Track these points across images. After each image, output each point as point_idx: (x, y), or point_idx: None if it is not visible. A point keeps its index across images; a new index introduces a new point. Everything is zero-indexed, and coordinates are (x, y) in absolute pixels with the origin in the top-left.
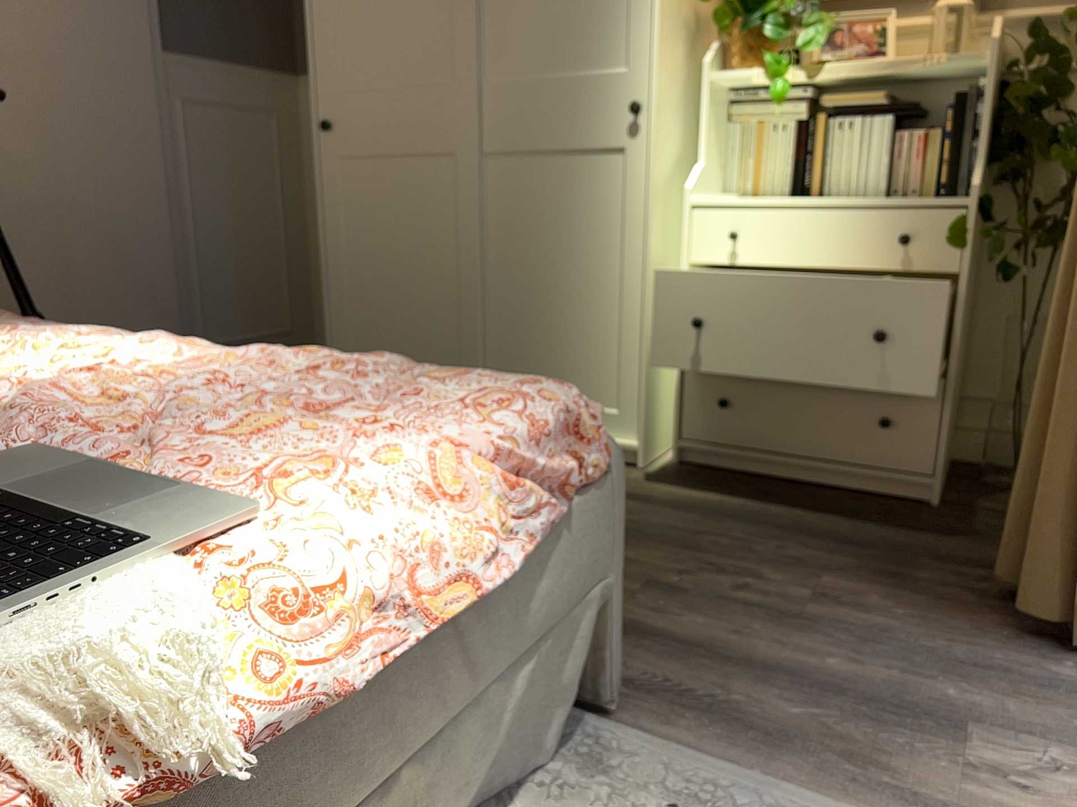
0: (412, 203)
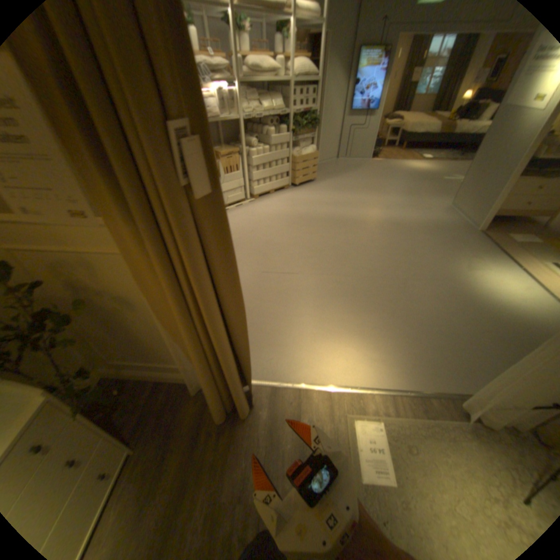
0: None
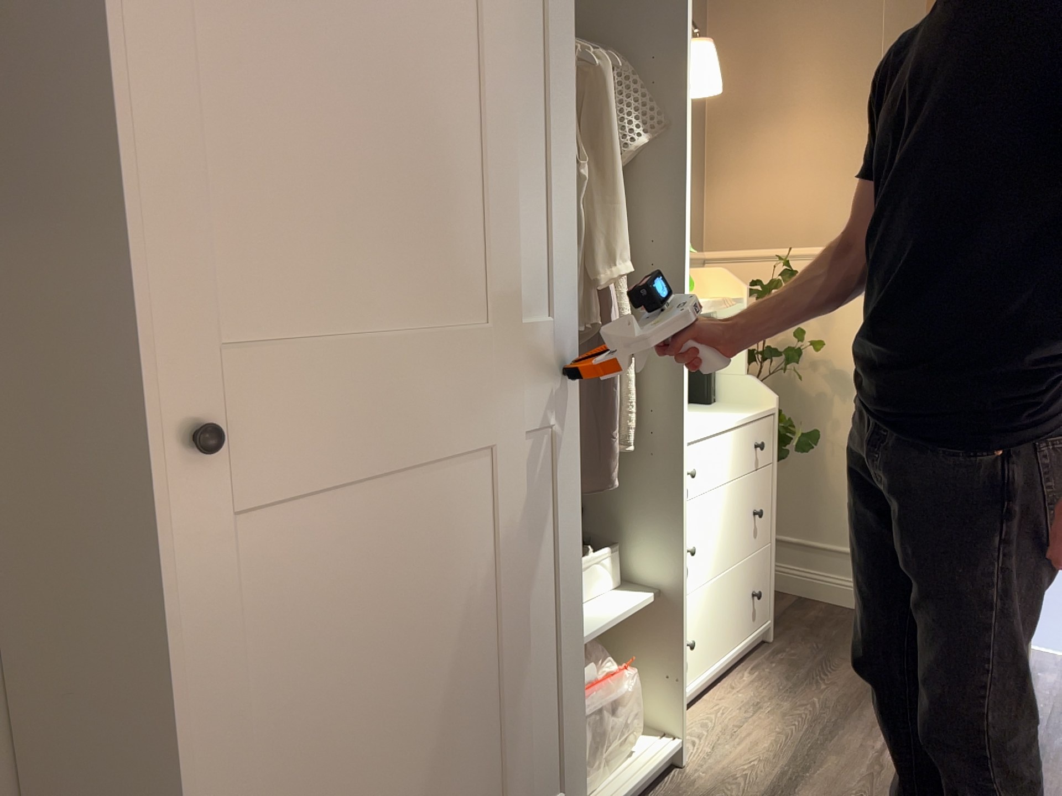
0: (437, 543)
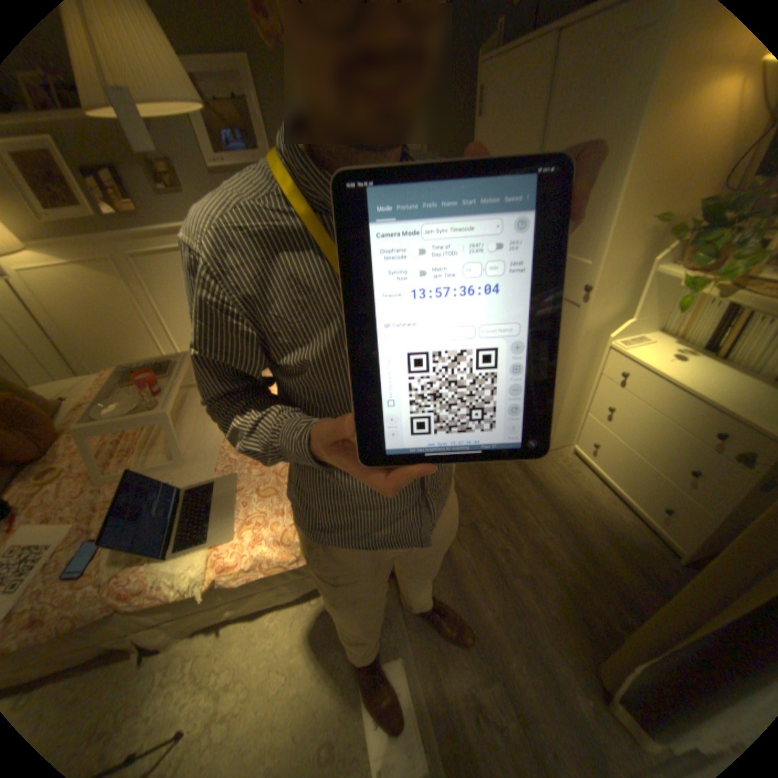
0: None
